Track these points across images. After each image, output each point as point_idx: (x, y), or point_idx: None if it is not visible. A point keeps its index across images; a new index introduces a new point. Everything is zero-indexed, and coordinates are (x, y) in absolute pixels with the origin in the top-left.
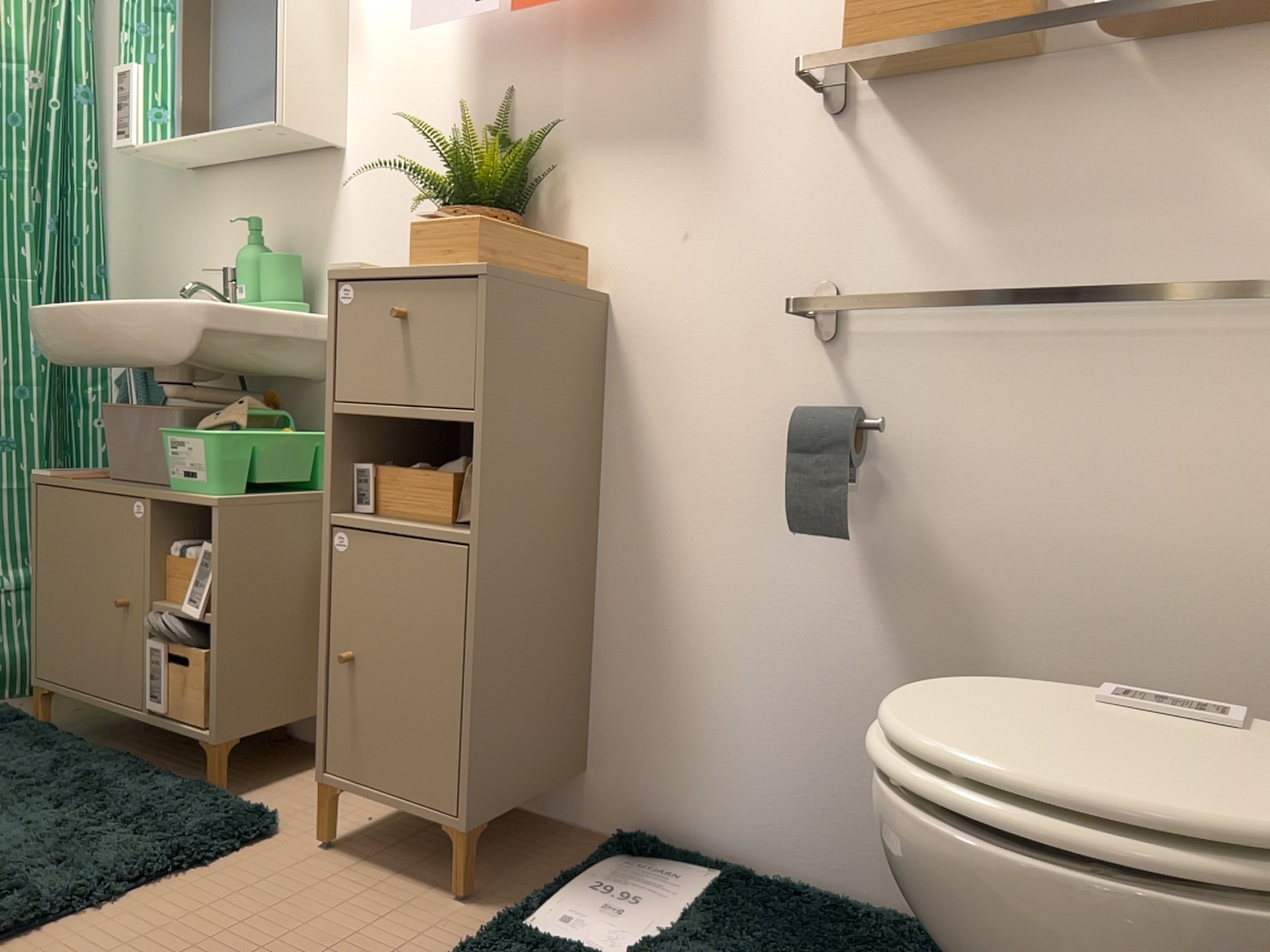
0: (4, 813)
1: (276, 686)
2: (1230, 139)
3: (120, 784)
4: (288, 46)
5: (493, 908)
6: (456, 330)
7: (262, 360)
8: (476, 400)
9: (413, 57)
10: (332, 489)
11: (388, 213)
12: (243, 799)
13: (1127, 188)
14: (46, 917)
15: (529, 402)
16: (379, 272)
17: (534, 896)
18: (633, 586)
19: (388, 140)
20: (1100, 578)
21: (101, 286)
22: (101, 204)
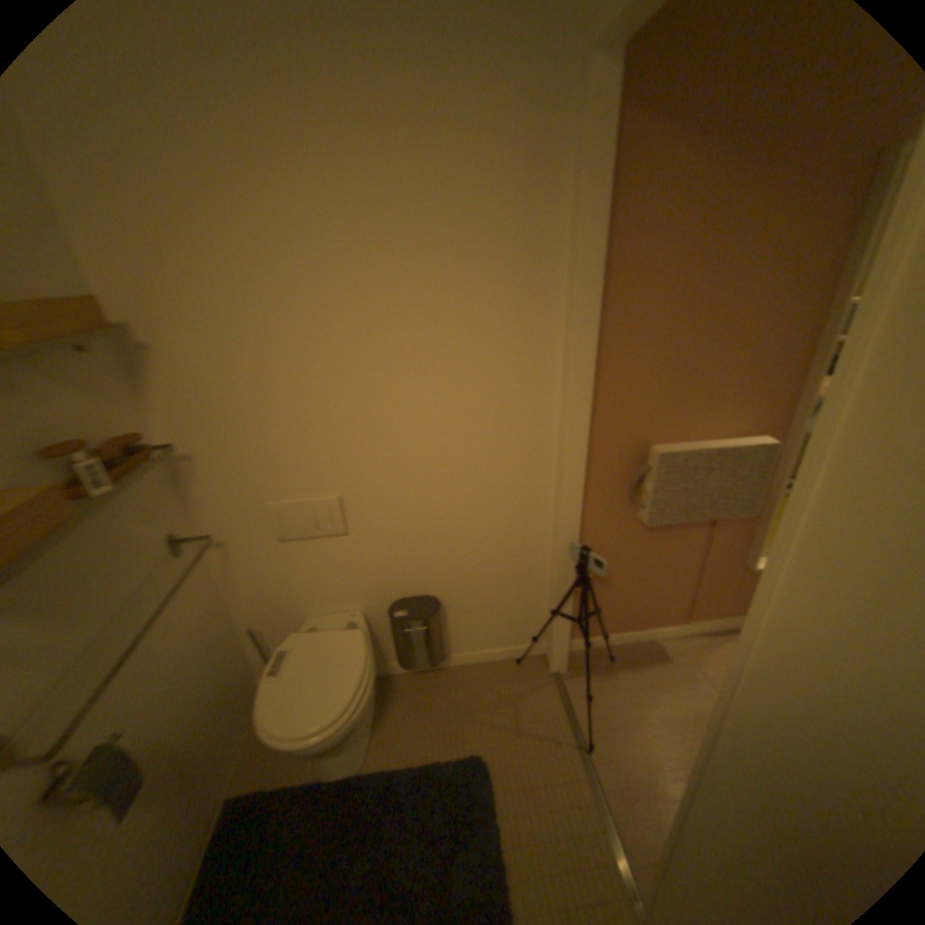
0: None
1: None
2: (122, 516)
3: None
4: None
5: None
6: None
7: None
8: None
9: None
10: None
11: None
12: None
13: (103, 555)
14: None
15: None
16: None
17: None
18: None
19: None
20: (174, 684)
21: None
22: None
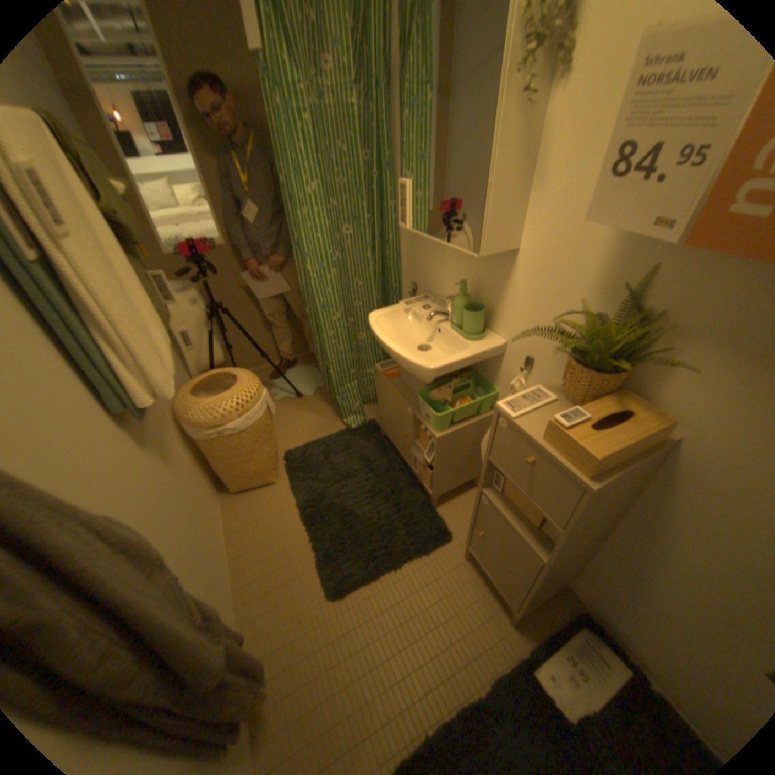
0: (372, 502)
1: (457, 479)
2: None
3: (405, 493)
4: (492, 200)
5: (527, 639)
6: (566, 494)
7: (461, 365)
8: (569, 528)
9: (581, 202)
10: (485, 481)
11: (539, 303)
12: (443, 510)
13: None
14: (383, 577)
15: (602, 514)
16: (526, 431)
17: (545, 651)
18: (634, 556)
19: (548, 255)
20: None
21: (397, 257)
22: (396, 218)
